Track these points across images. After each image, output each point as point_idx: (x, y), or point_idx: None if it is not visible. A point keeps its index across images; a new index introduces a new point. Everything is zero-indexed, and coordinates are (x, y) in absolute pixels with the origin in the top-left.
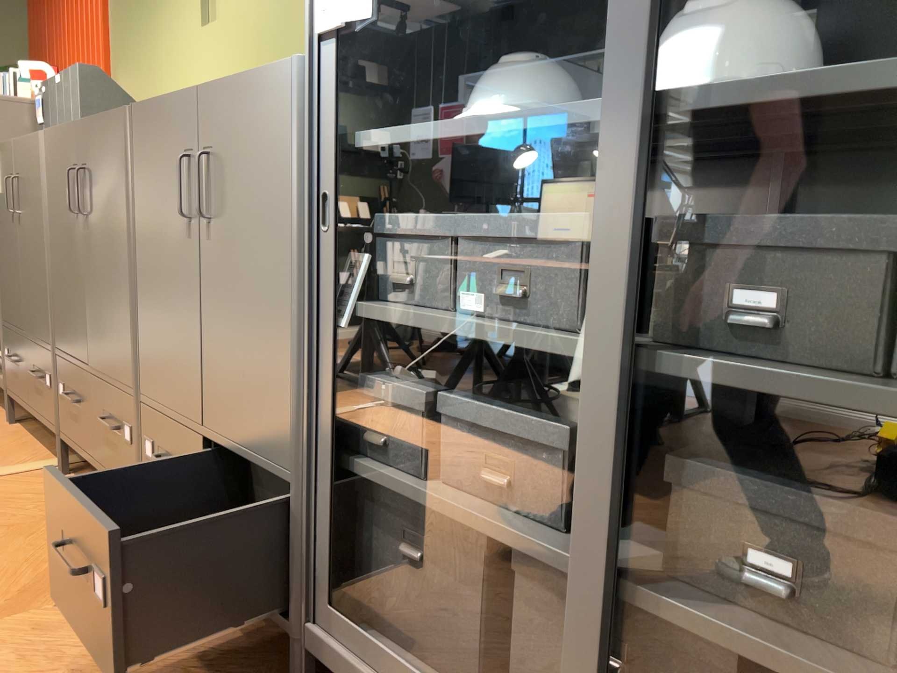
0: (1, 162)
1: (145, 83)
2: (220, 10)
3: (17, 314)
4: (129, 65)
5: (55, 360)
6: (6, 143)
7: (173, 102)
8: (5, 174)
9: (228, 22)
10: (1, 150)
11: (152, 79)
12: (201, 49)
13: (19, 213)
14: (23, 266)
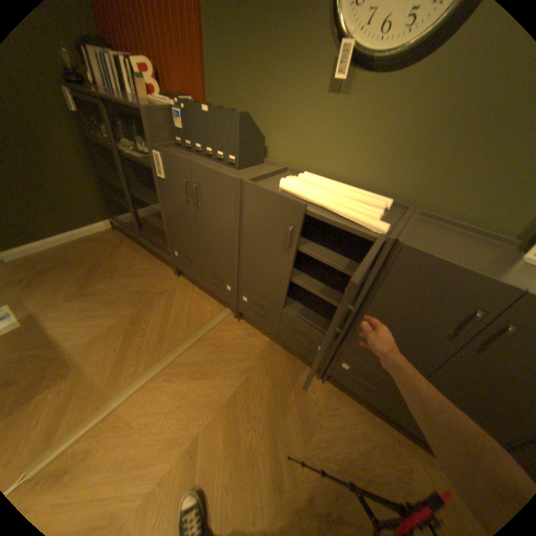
0: (169, 162)
1: (248, 103)
2: (358, 87)
3: (190, 245)
4: (228, 80)
5: (238, 284)
6: (175, 154)
7: (478, 277)
8: (175, 172)
9: (365, 101)
10: (168, 155)
11: (257, 104)
12: (324, 107)
13: (198, 204)
14: (201, 230)
